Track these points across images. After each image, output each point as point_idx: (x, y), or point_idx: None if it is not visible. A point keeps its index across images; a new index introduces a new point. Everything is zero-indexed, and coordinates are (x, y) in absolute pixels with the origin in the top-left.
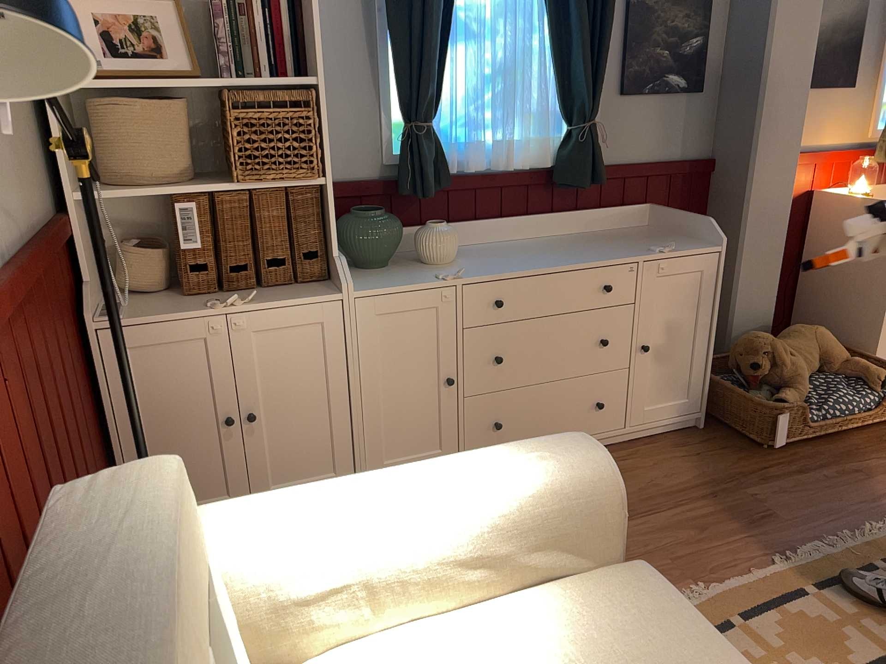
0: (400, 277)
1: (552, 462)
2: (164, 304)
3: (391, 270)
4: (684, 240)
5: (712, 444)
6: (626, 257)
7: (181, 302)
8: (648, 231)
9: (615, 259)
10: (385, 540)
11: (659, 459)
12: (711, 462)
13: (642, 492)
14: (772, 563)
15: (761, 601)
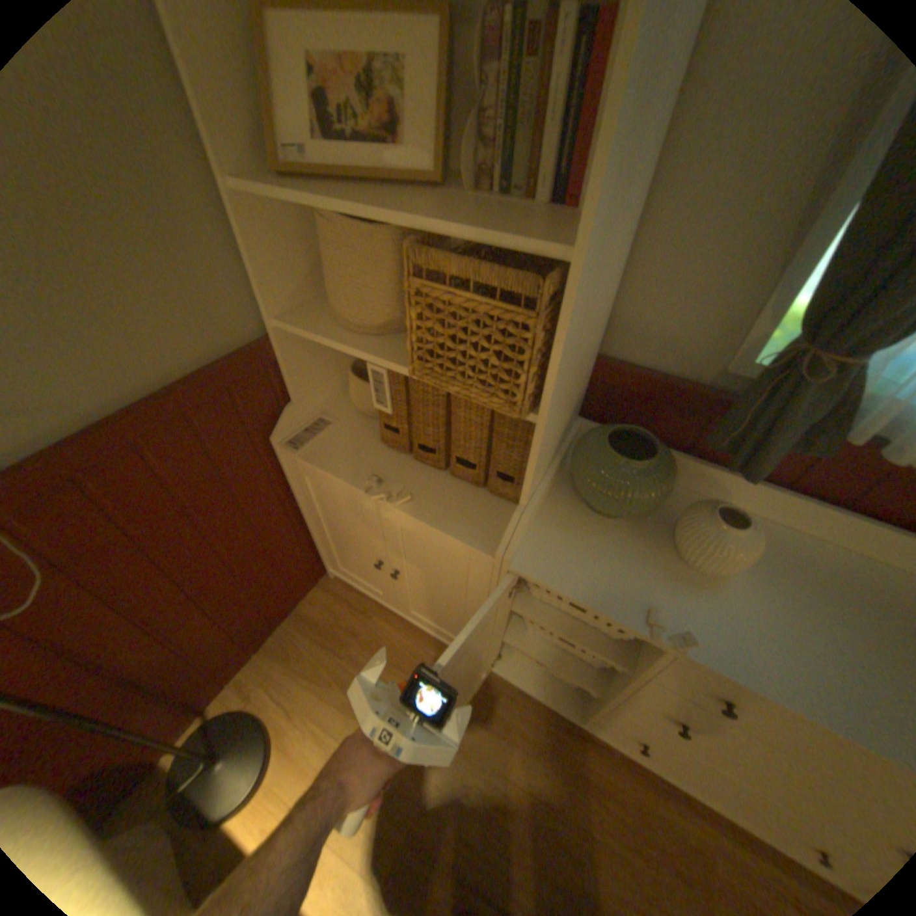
0: (610, 568)
1: None
2: (358, 445)
3: (619, 533)
4: None
5: None
6: None
7: (372, 450)
8: None
9: None
10: None
11: None
12: None
13: None
14: None
15: None
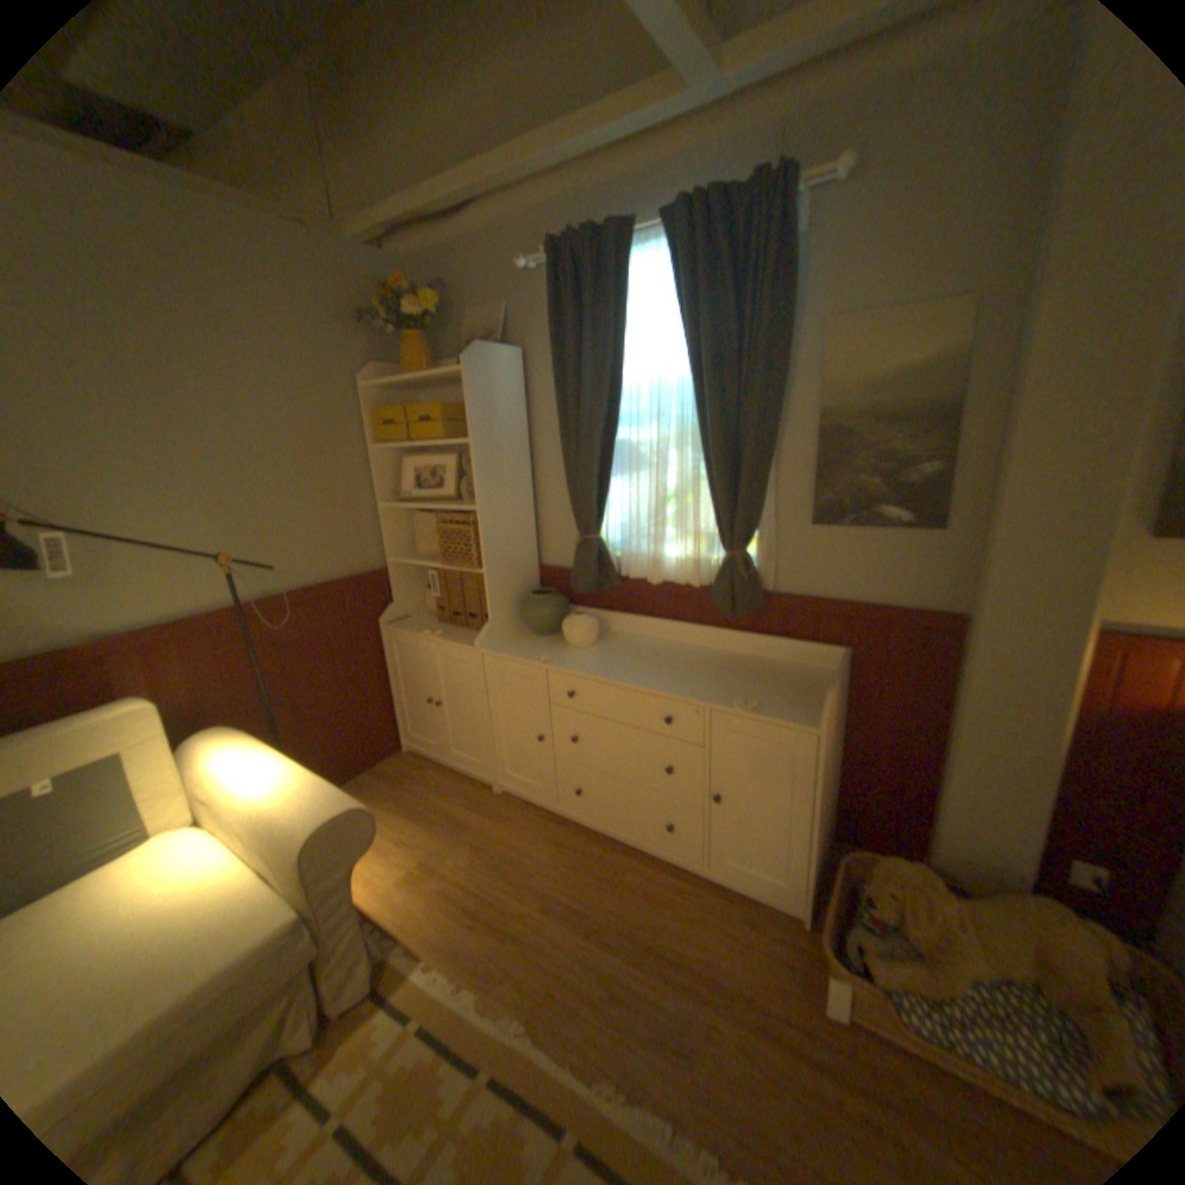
0: (528, 648)
1: (299, 810)
2: (424, 623)
3: (542, 640)
4: (815, 704)
5: (787, 951)
6: (700, 696)
7: (430, 624)
8: (820, 678)
9: (686, 694)
10: (224, 793)
11: (710, 918)
12: (747, 963)
13: (638, 928)
14: (598, 1085)
15: (526, 1092)
